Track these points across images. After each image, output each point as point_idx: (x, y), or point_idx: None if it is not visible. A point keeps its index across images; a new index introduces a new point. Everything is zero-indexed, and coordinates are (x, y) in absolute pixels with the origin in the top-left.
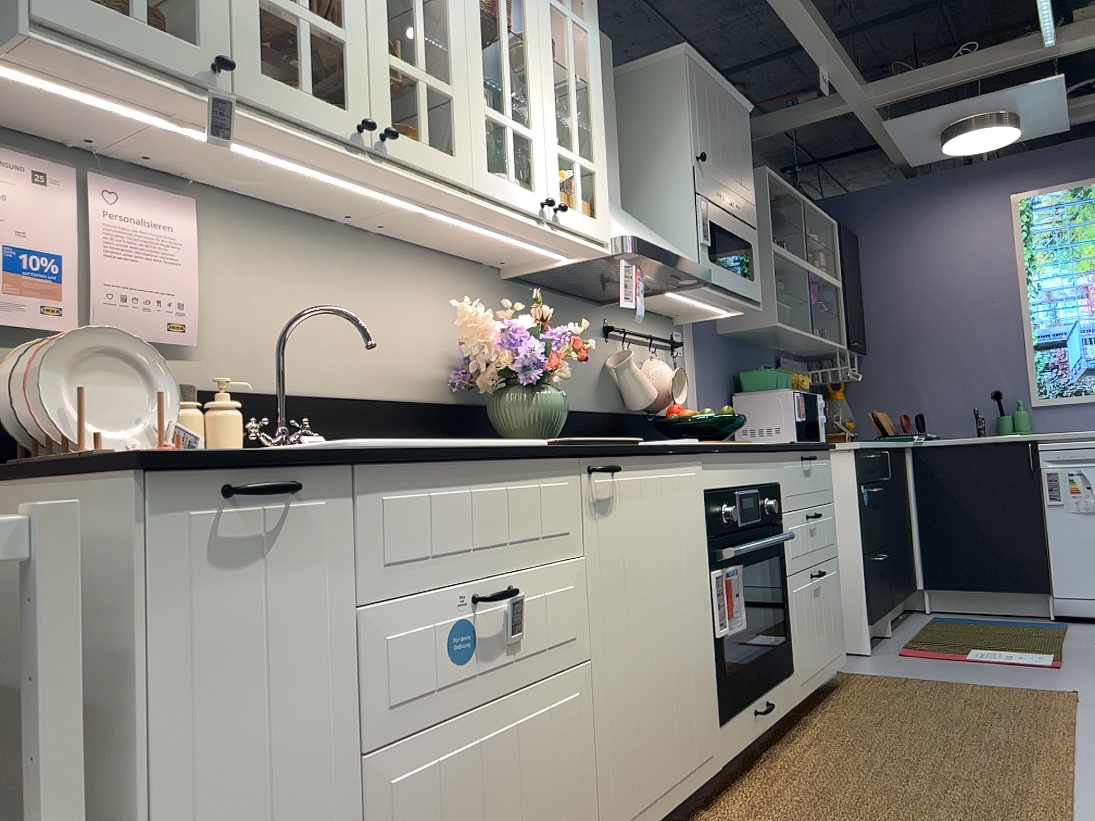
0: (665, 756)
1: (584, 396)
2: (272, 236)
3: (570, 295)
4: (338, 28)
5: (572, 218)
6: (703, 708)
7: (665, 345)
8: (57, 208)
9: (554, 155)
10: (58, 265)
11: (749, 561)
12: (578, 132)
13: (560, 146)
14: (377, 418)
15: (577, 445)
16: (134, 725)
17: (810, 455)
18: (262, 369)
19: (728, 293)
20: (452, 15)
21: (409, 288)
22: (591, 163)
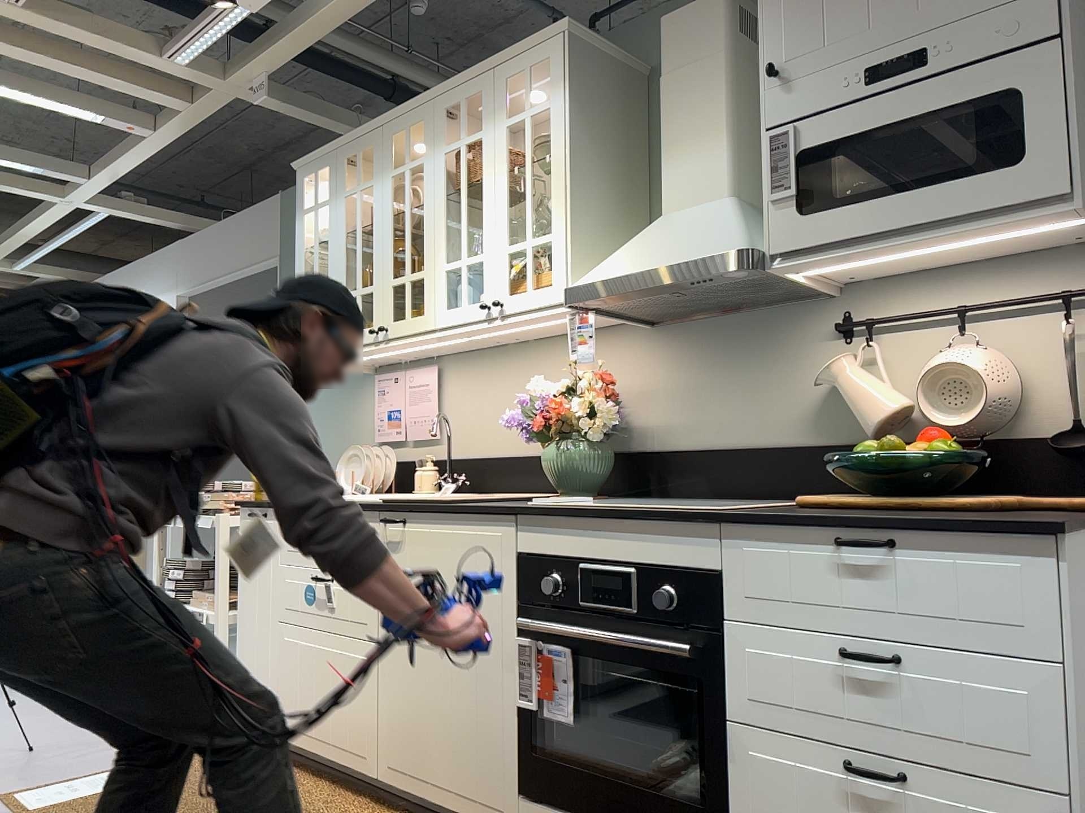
0: (436, 757)
1: (779, 427)
2: (474, 367)
3: (750, 309)
4: (370, 286)
5: (517, 301)
6: (488, 756)
7: (1049, 304)
8: (398, 389)
9: (502, 258)
10: (398, 413)
11: (604, 655)
12: (530, 217)
13: (508, 245)
14: (524, 469)
15: (392, 502)
16: (239, 578)
17: (877, 538)
18: (468, 444)
19: (889, 236)
20: (424, 222)
21: (554, 369)
22: (542, 236)
